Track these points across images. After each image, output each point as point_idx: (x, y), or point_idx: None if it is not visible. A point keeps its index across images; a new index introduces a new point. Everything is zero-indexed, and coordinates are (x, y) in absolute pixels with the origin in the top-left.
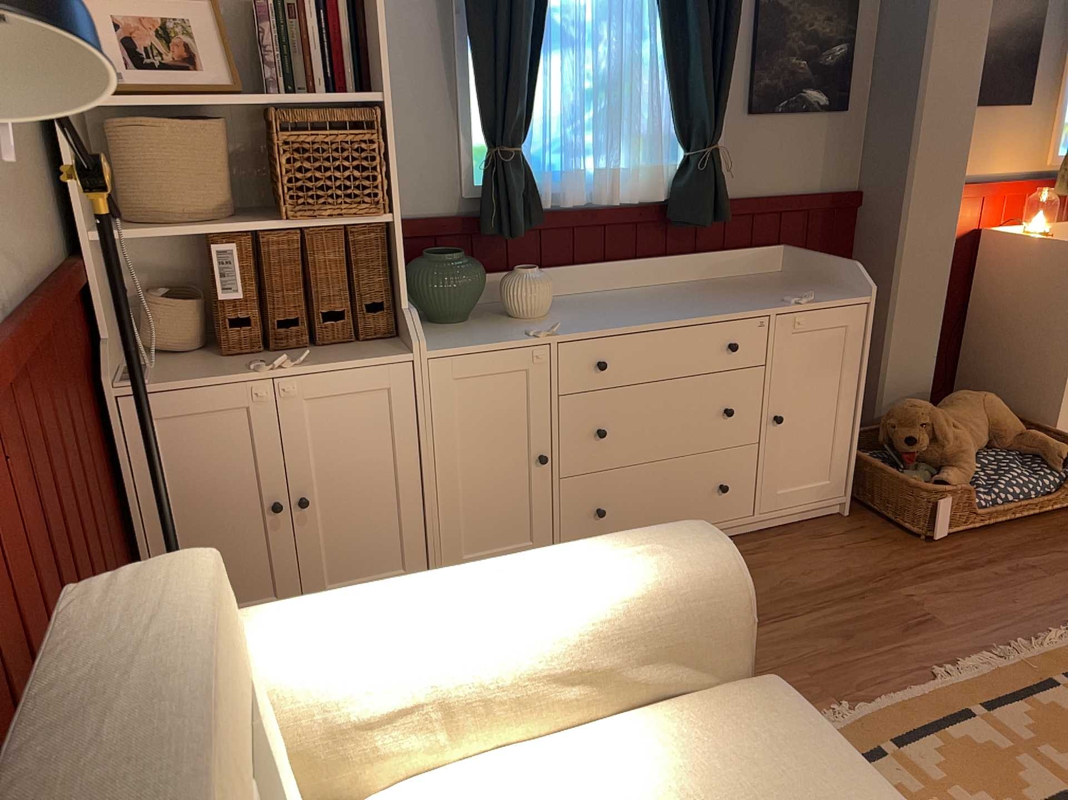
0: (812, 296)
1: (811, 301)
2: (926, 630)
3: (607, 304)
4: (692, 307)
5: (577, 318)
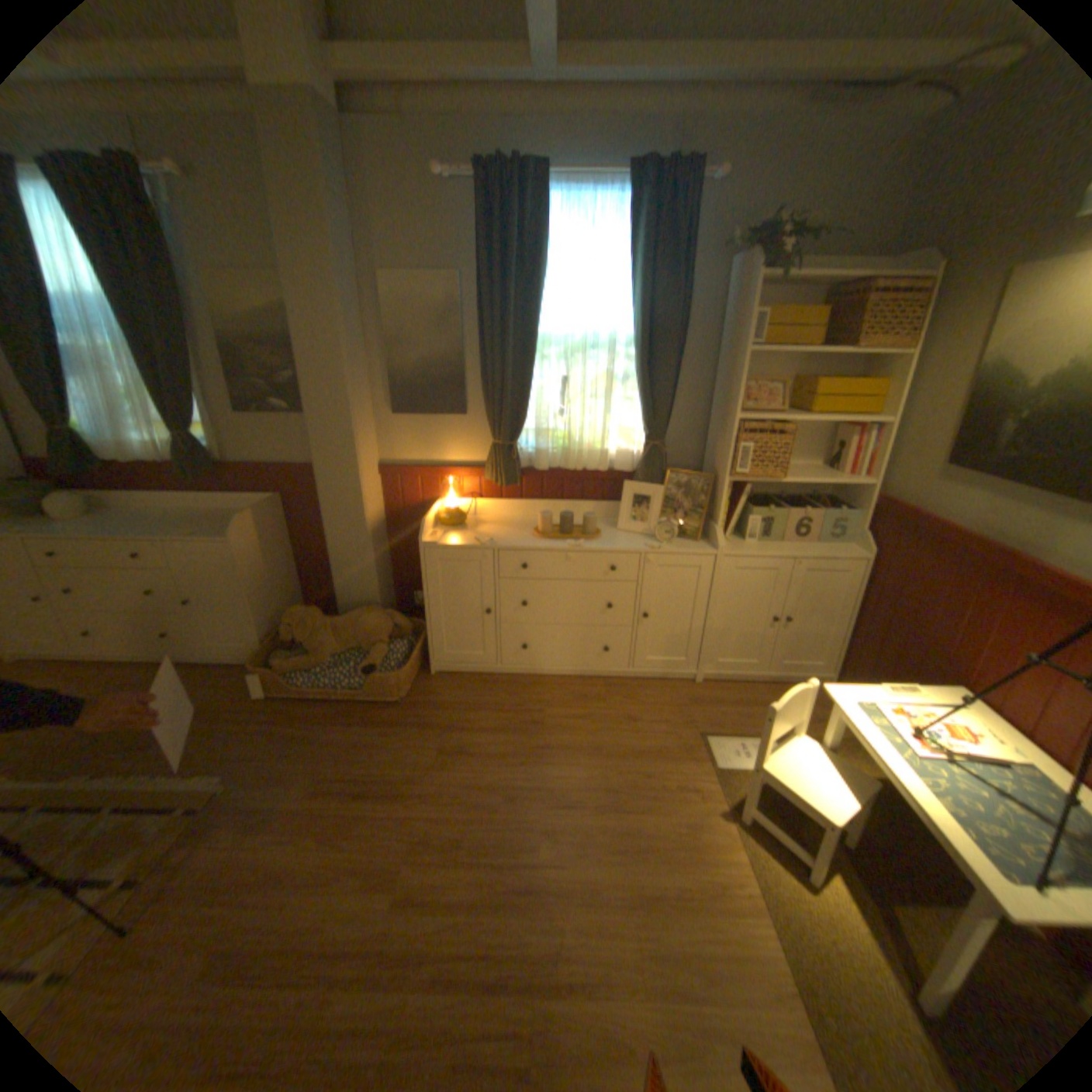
0: (190, 533)
1: (195, 536)
2: (136, 752)
3: (122, 519)
4: (138, 529)
5: (76, 526)
